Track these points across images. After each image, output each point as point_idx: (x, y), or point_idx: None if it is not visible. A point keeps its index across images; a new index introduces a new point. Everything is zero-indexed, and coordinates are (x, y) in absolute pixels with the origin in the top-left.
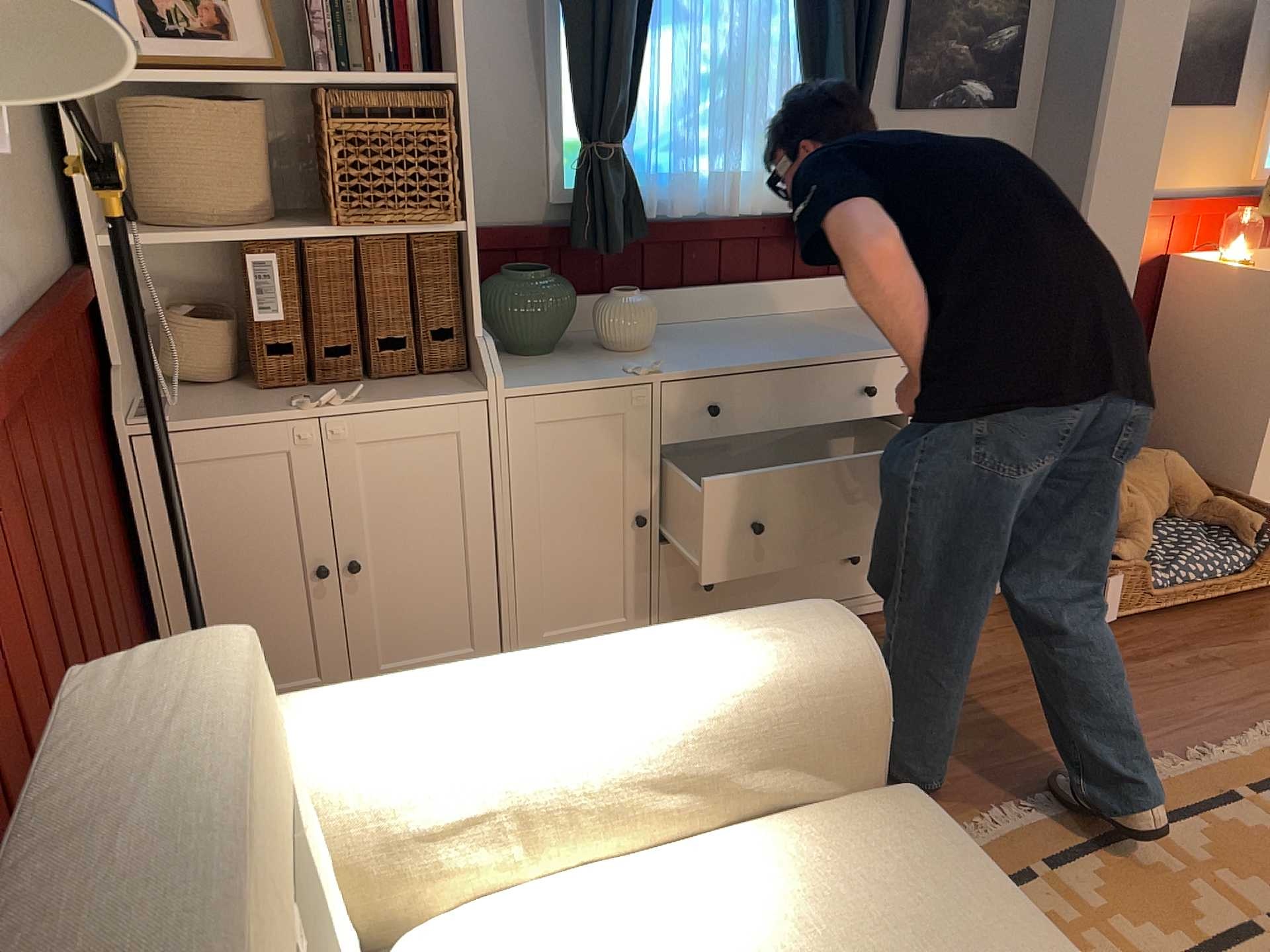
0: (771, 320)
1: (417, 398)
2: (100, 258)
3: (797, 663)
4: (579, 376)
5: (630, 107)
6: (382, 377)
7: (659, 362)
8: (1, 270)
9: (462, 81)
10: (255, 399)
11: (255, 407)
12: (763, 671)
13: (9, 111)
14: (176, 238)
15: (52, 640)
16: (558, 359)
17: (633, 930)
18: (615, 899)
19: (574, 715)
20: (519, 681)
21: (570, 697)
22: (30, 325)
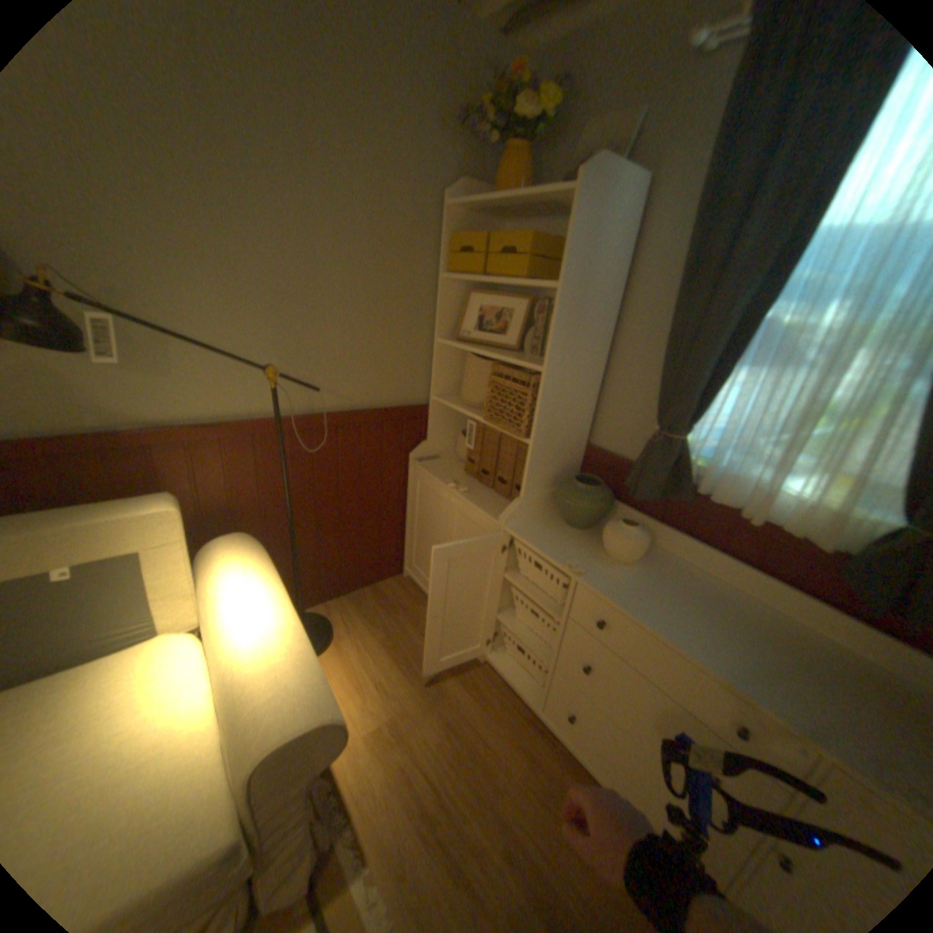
0: (778, 622)
1: (481, 507)
2: (433, 403)
3: (253, 715)
4: (548, 547)
5: (698, 415)
6: (497, 492)
7: (586, 571)
8: (340, 395)
9: (546, 371)
10: (455, 473)
11: (446, 475)
12: (248, 698)
13: (394, 348)
14: (449, 404)
15: (290, 500)
16: (572, 534)
17: (160, 706)
18: (182, 696)
19: (227, 630)
20: (248, 605)
21: (236, 624)
22: (333, 413)
